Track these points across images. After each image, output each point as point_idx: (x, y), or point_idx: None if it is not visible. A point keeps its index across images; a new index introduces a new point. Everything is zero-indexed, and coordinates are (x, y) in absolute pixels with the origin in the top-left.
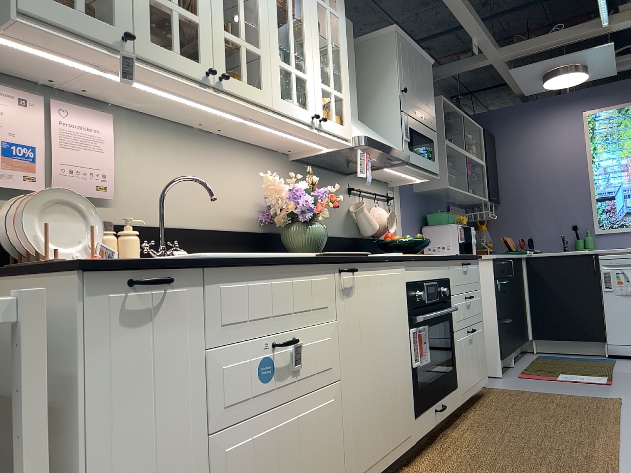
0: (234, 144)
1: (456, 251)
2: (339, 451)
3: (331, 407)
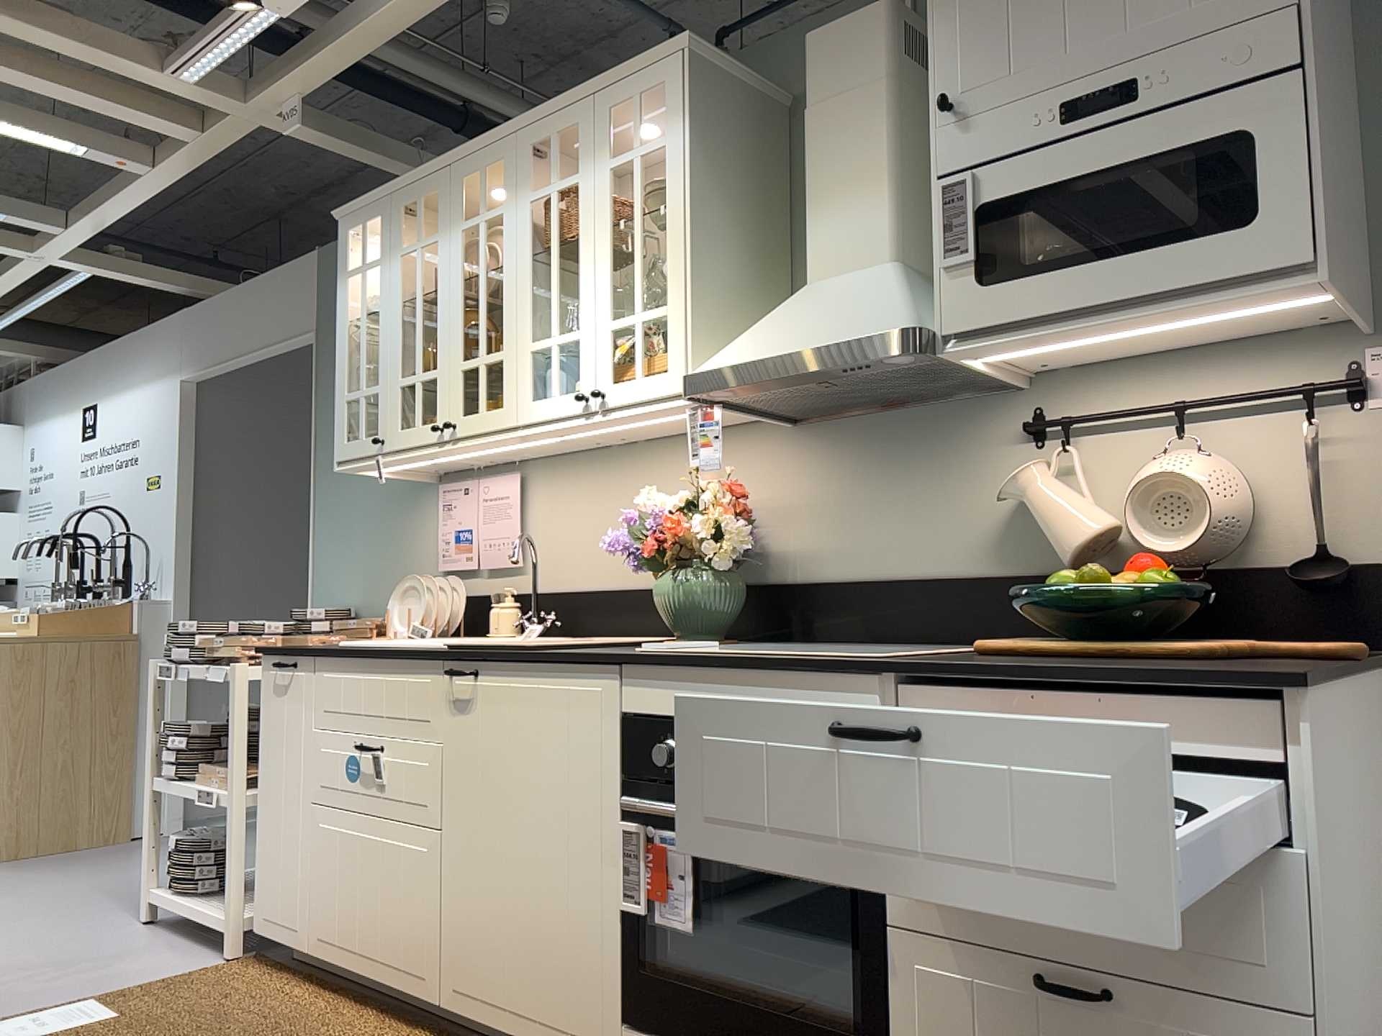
0: (669, 443)
1: None
2: (429, 925)
3: (421, 857)
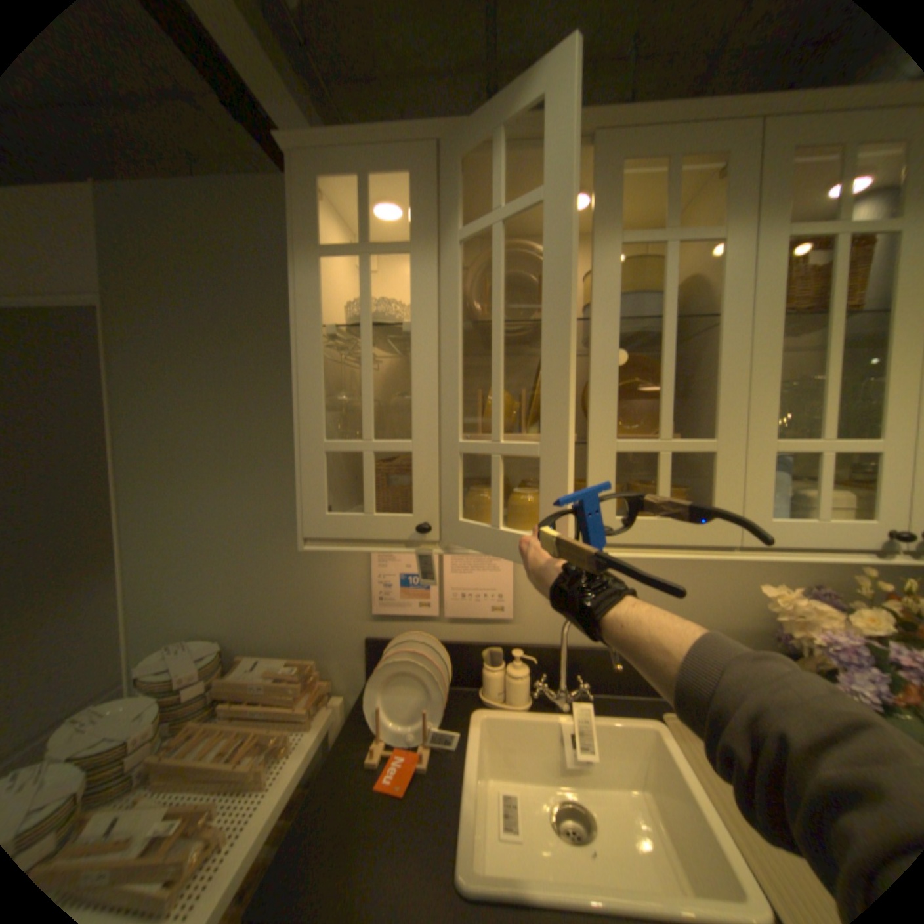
0: None
1: None
2: None
3: None
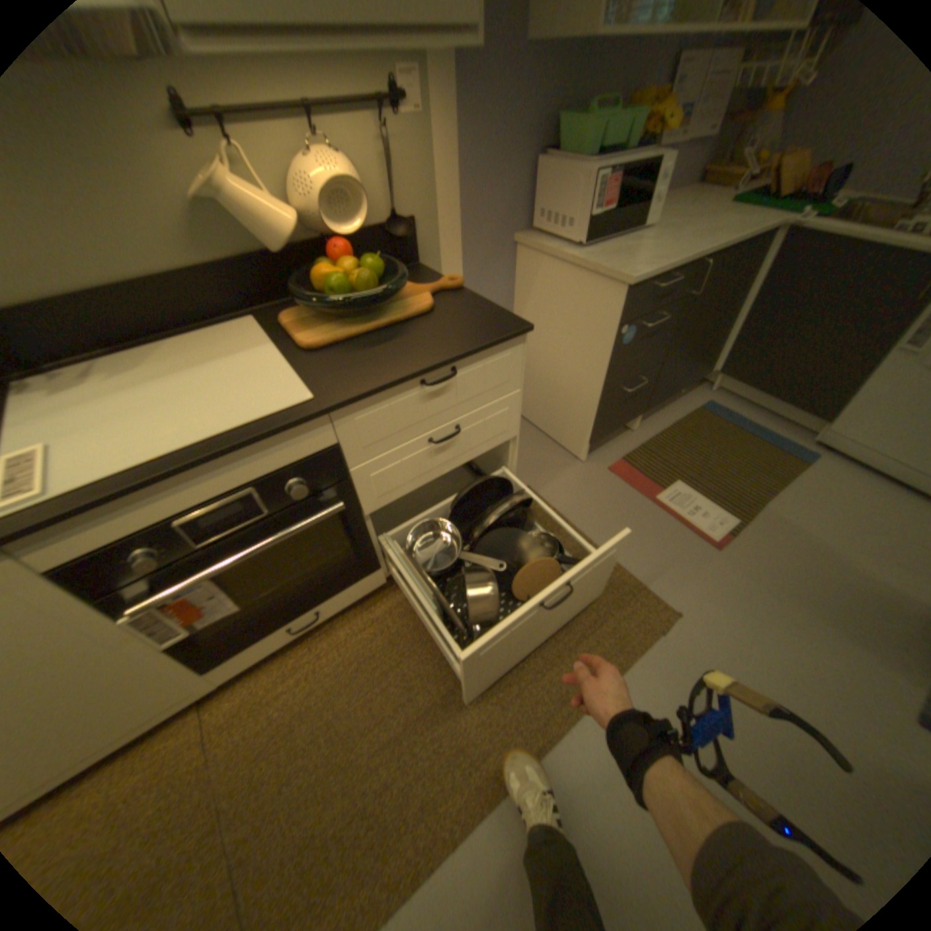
0: None
1: (583, 231)
2: None
3: None
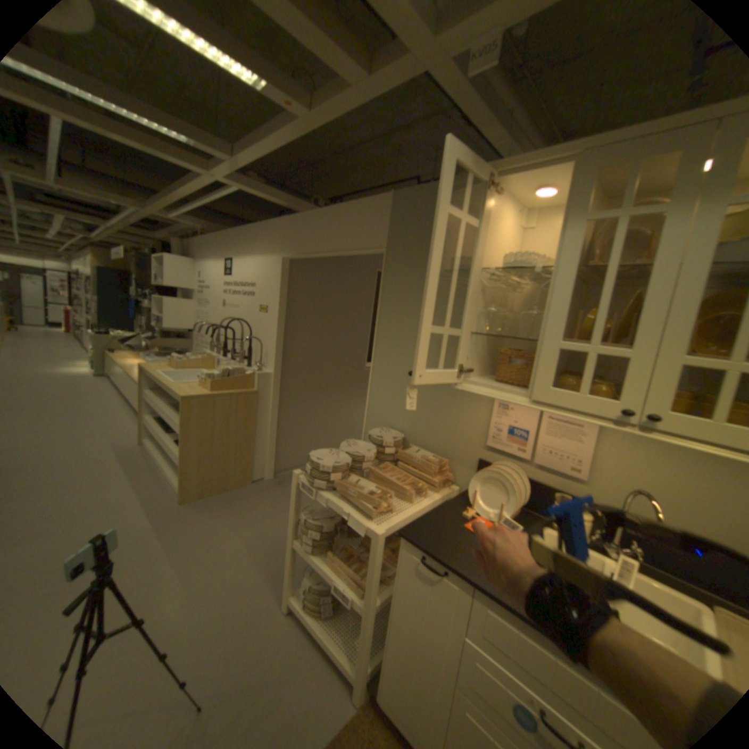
0: None
1: None
2: None
3: None
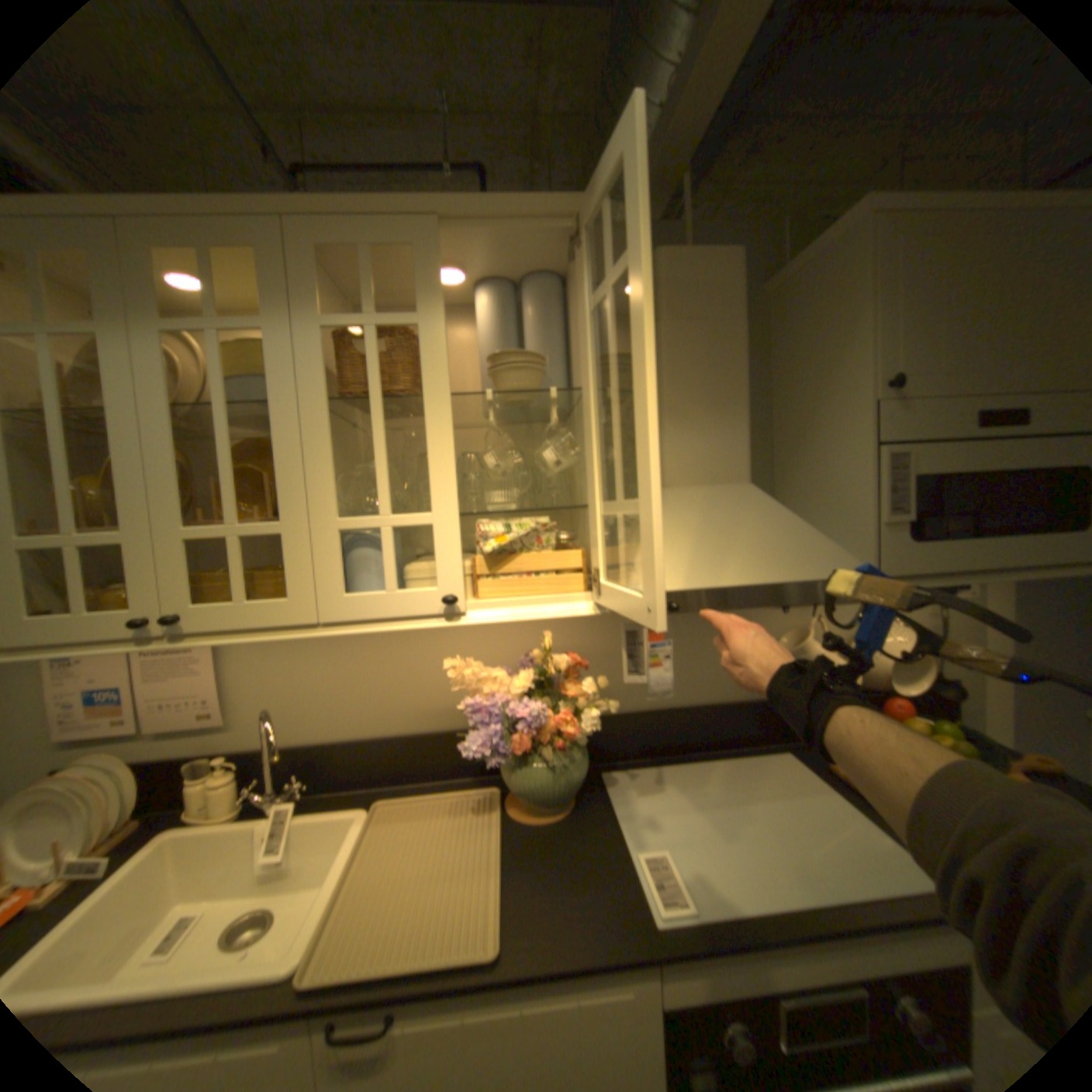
0: None
1: None
2: None
3: None
